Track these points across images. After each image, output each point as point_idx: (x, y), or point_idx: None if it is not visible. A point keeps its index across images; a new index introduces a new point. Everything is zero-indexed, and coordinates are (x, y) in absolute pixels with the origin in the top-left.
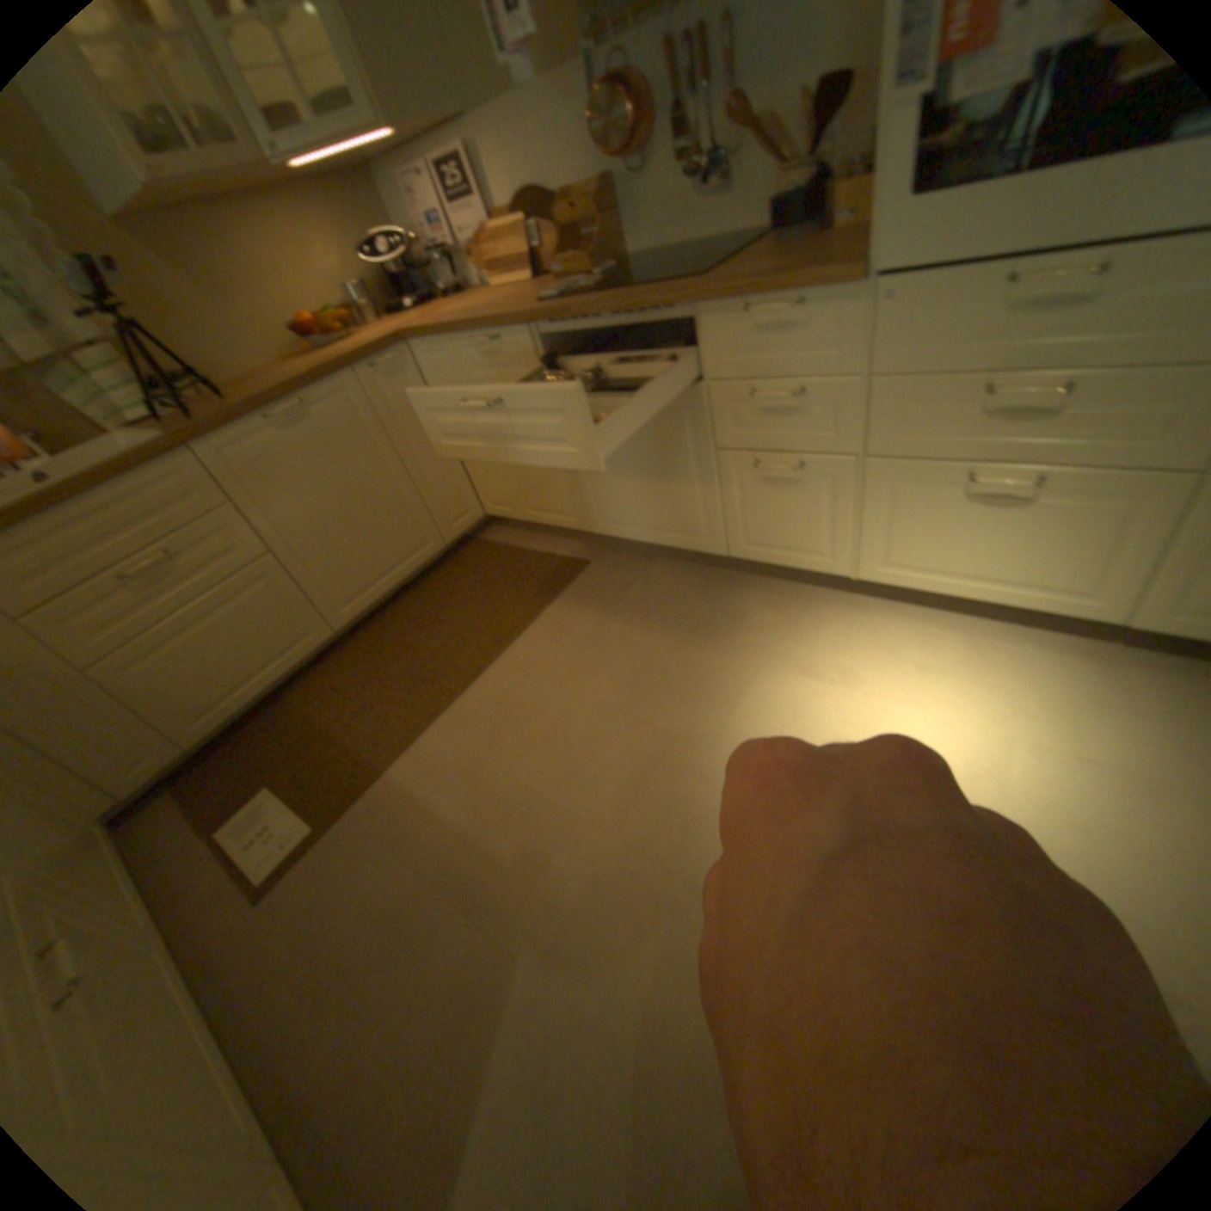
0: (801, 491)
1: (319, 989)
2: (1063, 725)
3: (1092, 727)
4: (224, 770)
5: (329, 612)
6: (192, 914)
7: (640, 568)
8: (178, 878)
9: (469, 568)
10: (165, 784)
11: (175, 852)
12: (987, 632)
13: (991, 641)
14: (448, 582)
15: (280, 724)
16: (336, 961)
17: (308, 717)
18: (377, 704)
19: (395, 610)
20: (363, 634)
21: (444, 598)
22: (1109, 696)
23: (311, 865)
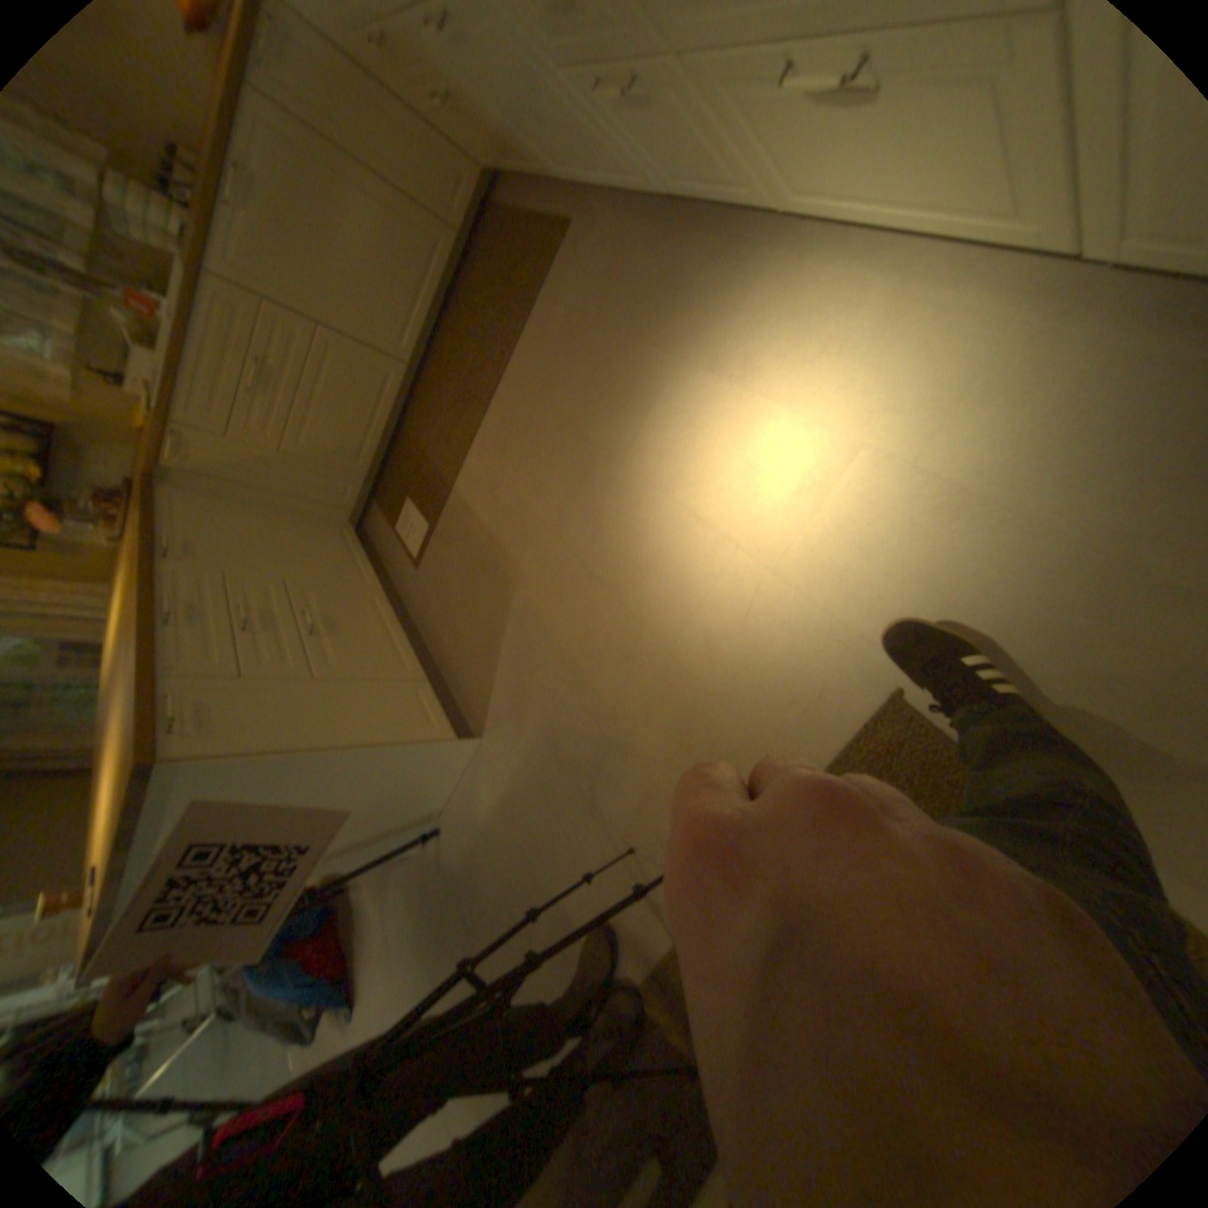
0: (664, 108)
1: (447, 611)
2: (932, 418)
3: (962, 420)
4: (394, 483)
5: (397, 348)
6: (402, 570)
7: (614, 217)
8: (393, 550)
9: (489, 252)
10: (376, 492)
11: (389, 535)
12: (937, 264)
13: (932, 283)
14: (477, 277)
15: (409, 446)
16: (451, 599)
17: (420, 440)
18: (448, 426)
19: (449, 323)
20: (435, 354)
21: (475, 300)
22: (1021, 367)
23: (436, 546)
